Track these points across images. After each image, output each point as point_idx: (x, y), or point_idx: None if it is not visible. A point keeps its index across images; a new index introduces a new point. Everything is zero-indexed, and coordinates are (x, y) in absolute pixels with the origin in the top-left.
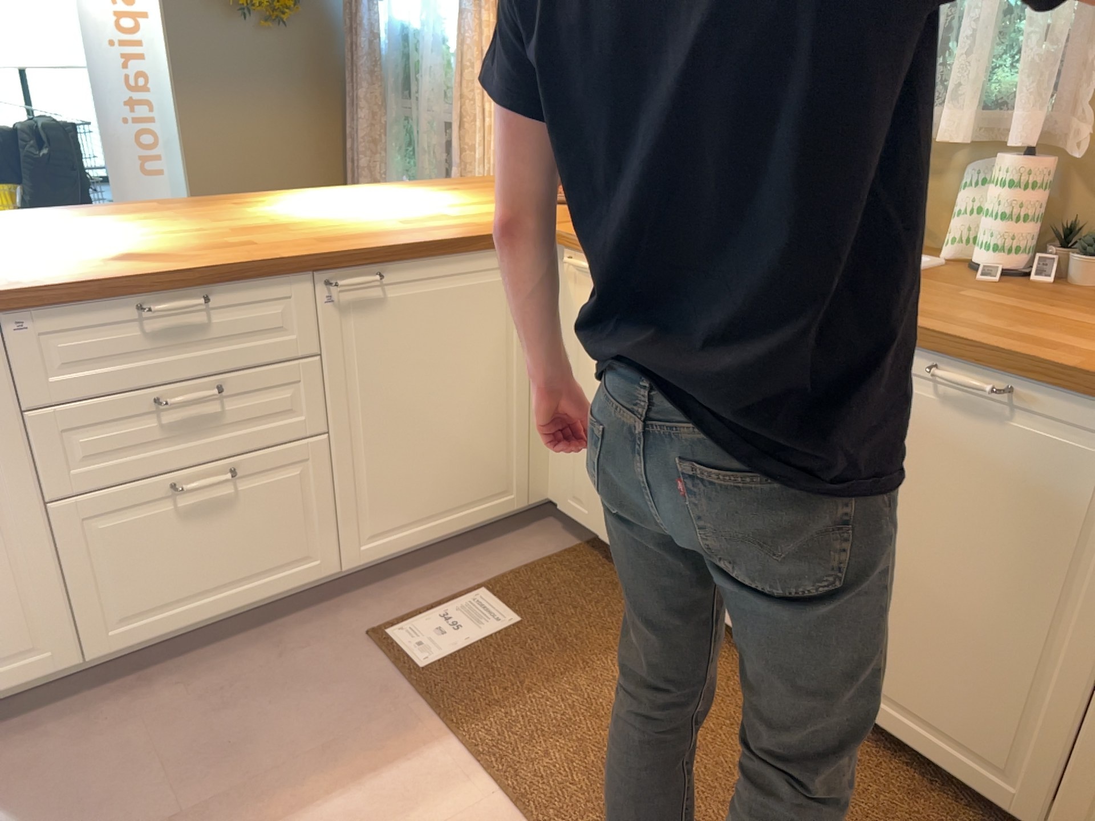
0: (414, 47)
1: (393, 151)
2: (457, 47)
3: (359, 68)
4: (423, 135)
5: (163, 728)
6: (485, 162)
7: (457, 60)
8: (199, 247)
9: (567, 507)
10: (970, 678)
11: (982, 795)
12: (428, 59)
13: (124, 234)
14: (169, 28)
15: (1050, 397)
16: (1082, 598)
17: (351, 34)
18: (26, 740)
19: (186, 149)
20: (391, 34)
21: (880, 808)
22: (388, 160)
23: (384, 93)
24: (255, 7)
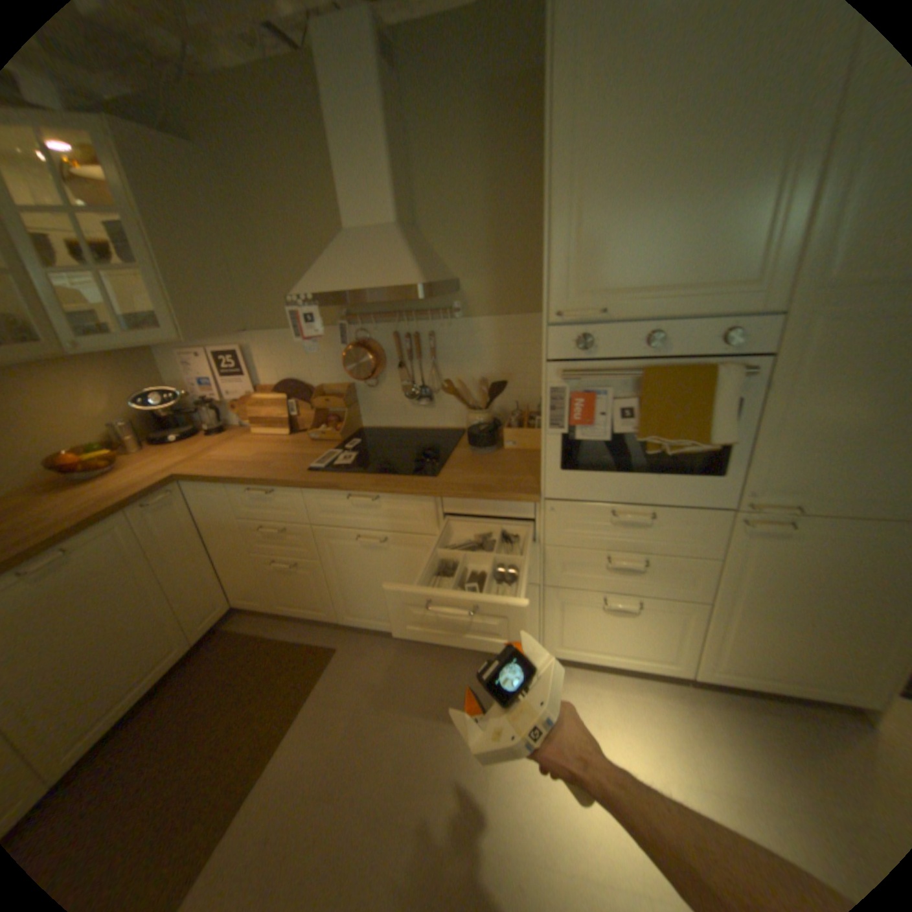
0: None
1: None
2: None
3: None
4: None
5: None
6: None
7: None
8: None
9: None
10: (138, 645)
11: (172, 667)
12: None
13: None
14: None
15: (78, 539)
16: (142, 579)
17: None
18: None
19: None
20: None
21: (171, 711)
22: None
23: None
24: None
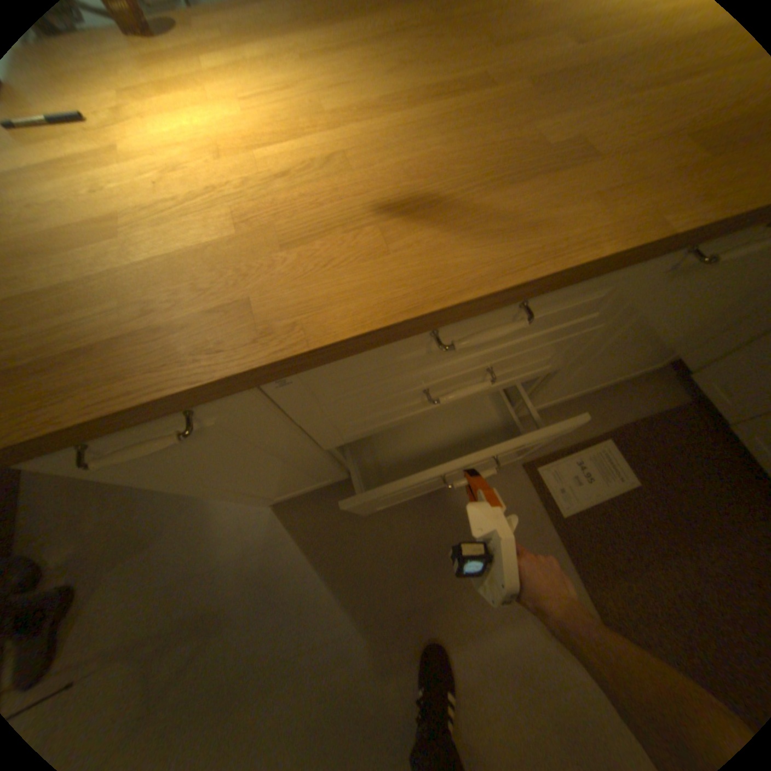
0: None
1: None
2: None
3: None
4: None
5: (397, 523)
6: None
7: None
8: (506, 153)
9: (709, 386)
10: None
11: None
12: None
13: (379, 87)
14: None
15: None
16: None
17: None
18: (321, 509)
19: None
20: None
21: None
22: None
23: None
24: None
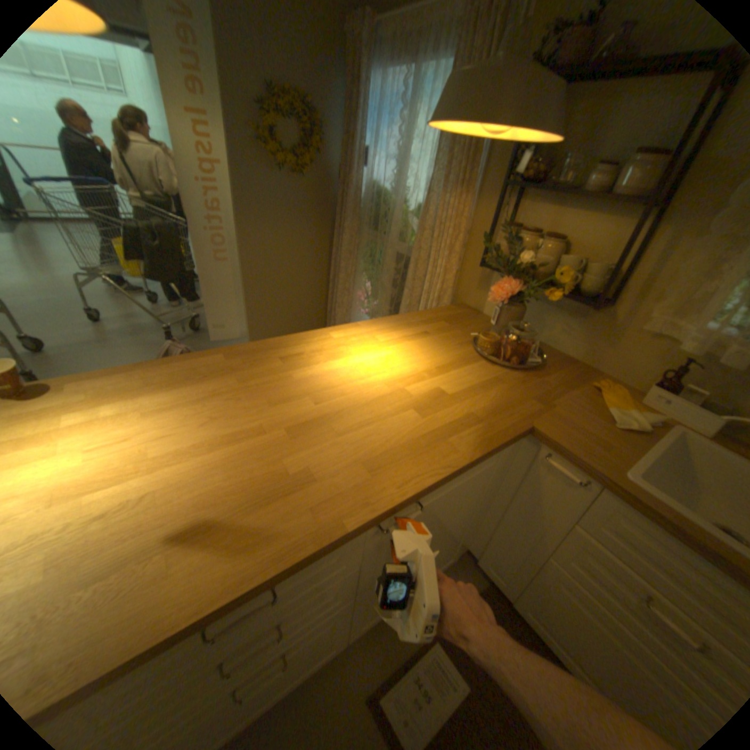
0: (383, 200)
1: (361, 261)
2: (421, 212)
3: (345, 207)
4: (384, 259)
5: None
6: (431, 294)
7: (420, 223)
8: (261, 485)
9: (489, 572)
10: None
11: None
12: (396, 214)
13: (191, 439)
14: (230, 172)
15: None
16: None
17: (342, 184)
18: None
19: (239, 250)
20: (369, 190)
21: None
22: (356, 265)
23: (360, 225)
24: (285, 162)
